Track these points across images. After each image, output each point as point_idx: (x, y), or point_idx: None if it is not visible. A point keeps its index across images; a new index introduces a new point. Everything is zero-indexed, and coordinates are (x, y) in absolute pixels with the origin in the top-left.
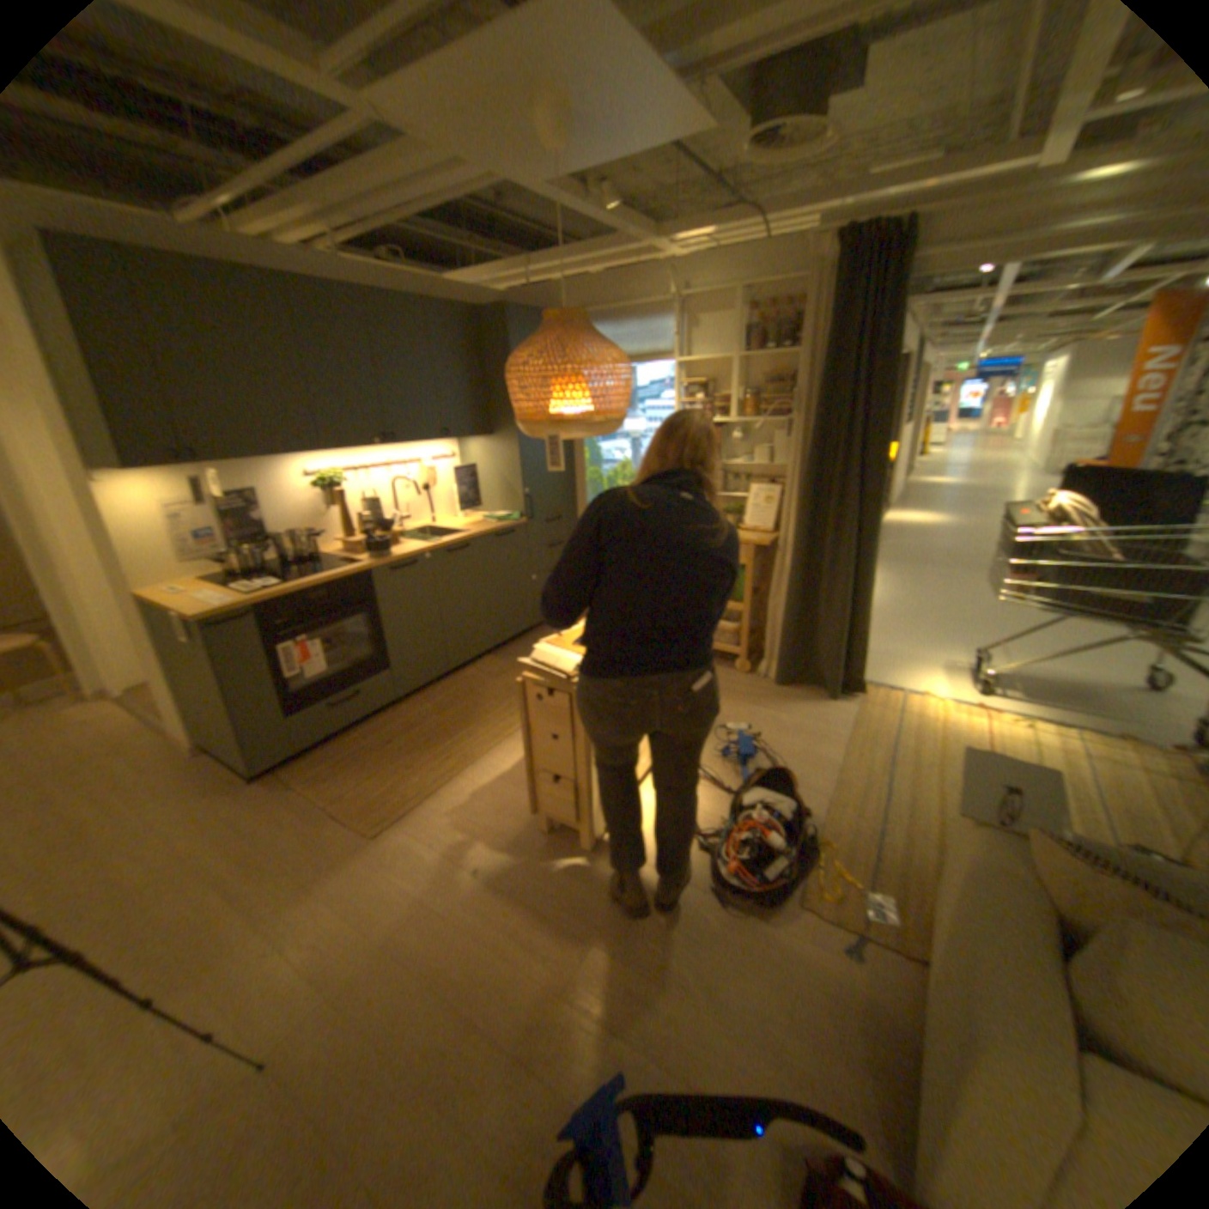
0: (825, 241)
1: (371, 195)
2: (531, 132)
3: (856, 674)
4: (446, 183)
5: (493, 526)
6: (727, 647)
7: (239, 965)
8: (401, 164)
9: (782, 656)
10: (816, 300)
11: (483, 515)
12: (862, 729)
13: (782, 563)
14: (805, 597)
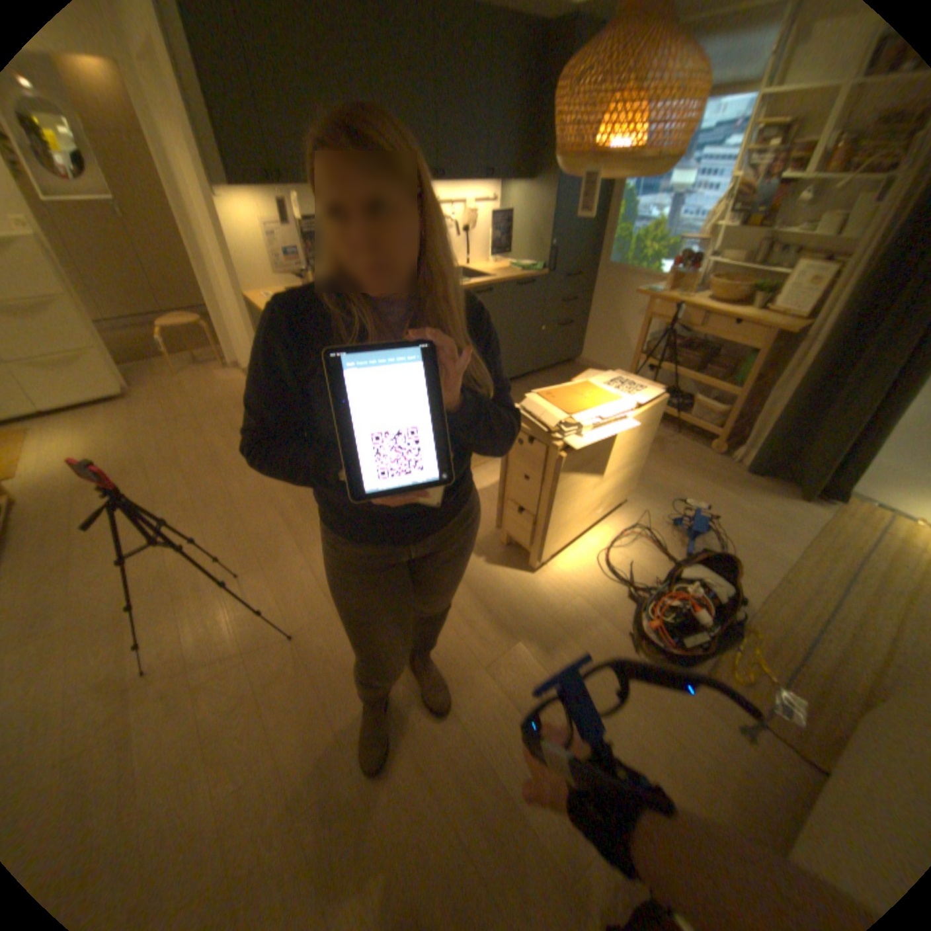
0: None
1: None
2: None
3: (846, 483)
4: None
5: (518, 274)
6: (710, 427)
7: (289, 569)
8: None
9: (768, 448)
10: None
11: (512, 262)
12: (830, 537)
13: (806, 354)
14: (818, 394)
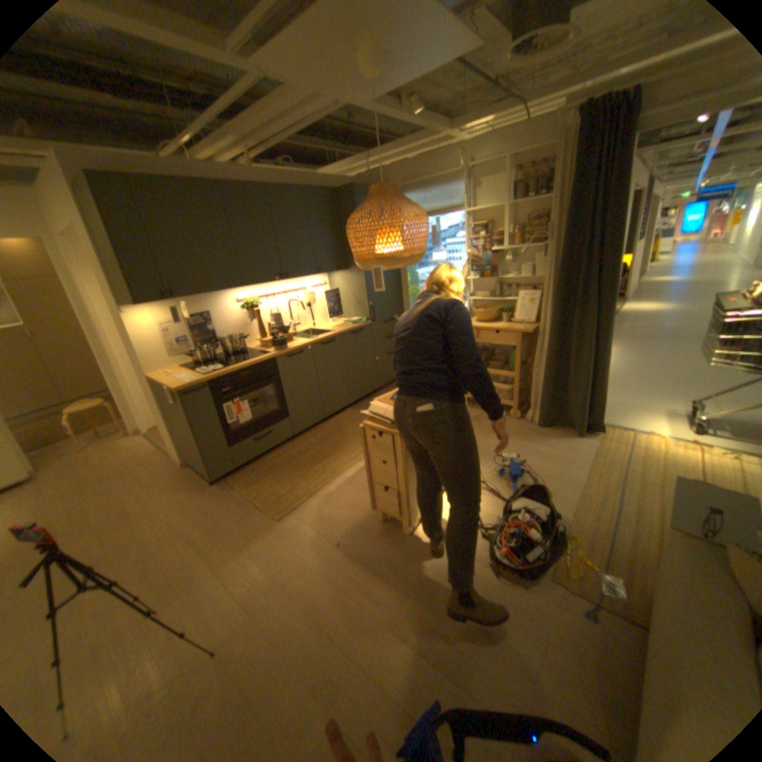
0: (571, 115)
1: (267, 125)
2: (357, 68)
3: (598, 419)
4: (311, 111)
5: (350, 327)
6: (505, 401)
7: (203, 592)
8: (282, 102)
9: (543, 407)
10: (565, 158)
11: (345, 320)
12: (602, 458)
13: (542, 343)
14: (559, 366)
